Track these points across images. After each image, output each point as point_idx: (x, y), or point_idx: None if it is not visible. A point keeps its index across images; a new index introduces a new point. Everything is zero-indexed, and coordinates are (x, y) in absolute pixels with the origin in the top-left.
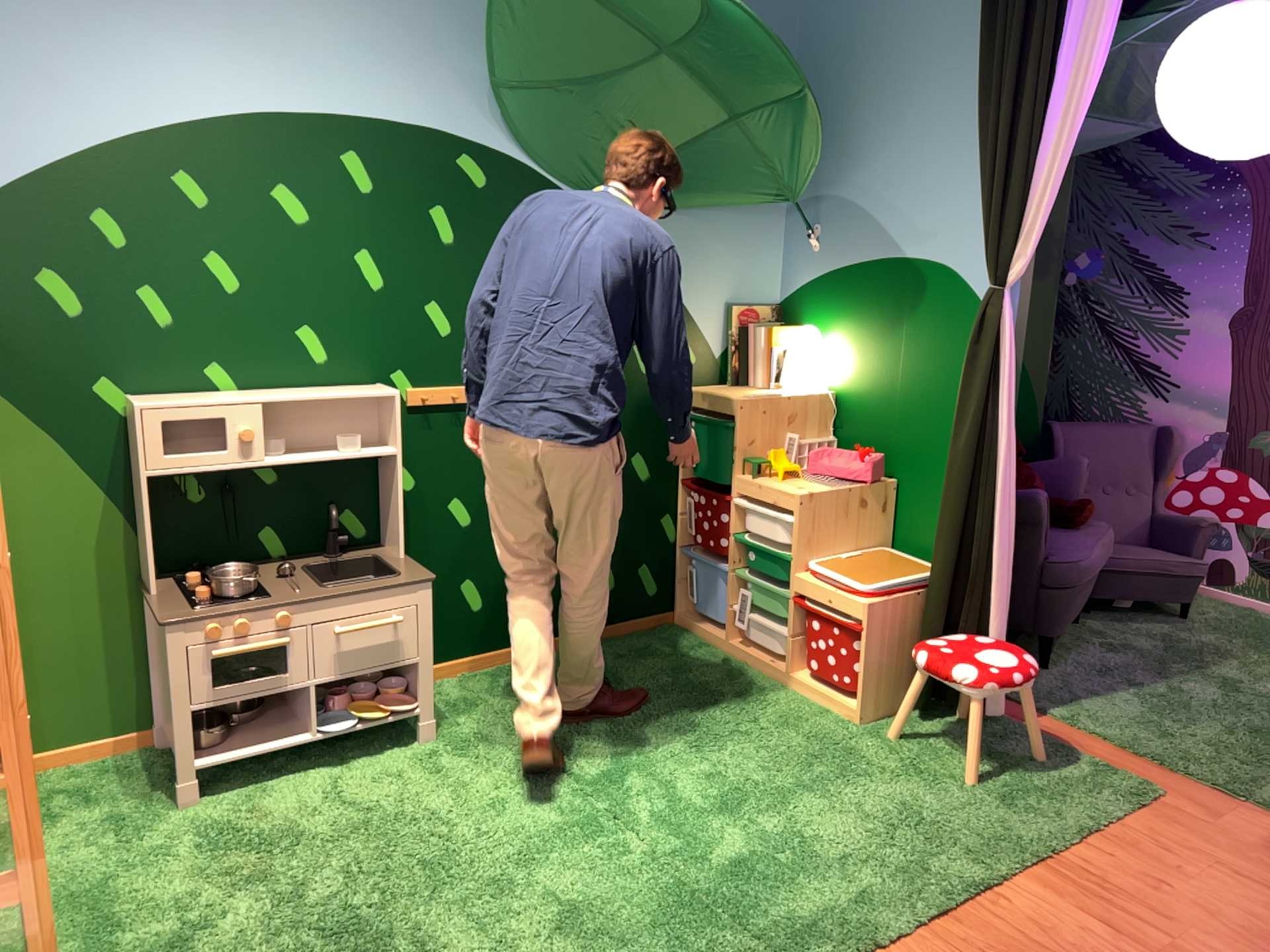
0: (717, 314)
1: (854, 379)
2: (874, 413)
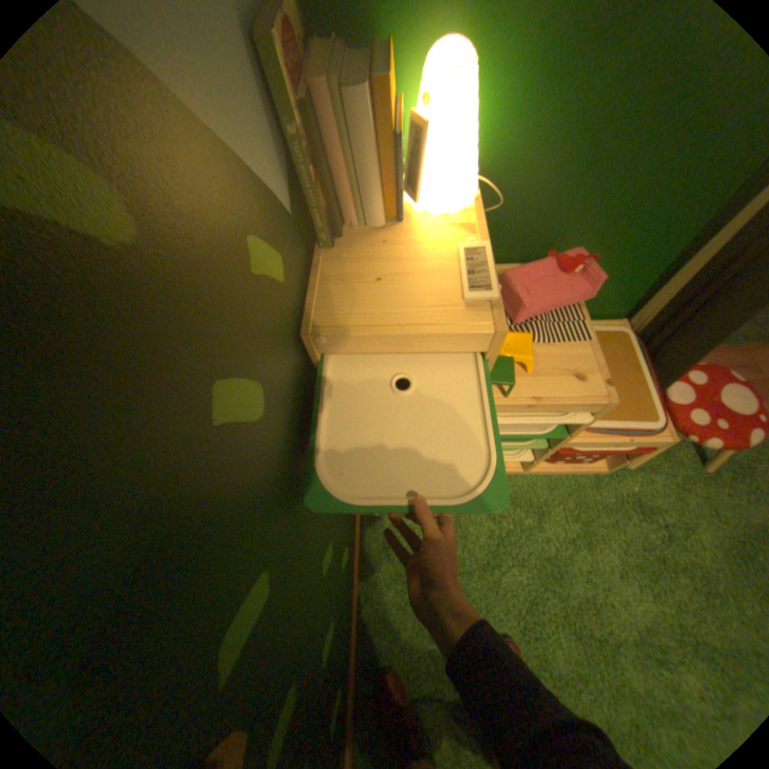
0: (253, 87)
1: (512, 138)
2: (546, 186)
